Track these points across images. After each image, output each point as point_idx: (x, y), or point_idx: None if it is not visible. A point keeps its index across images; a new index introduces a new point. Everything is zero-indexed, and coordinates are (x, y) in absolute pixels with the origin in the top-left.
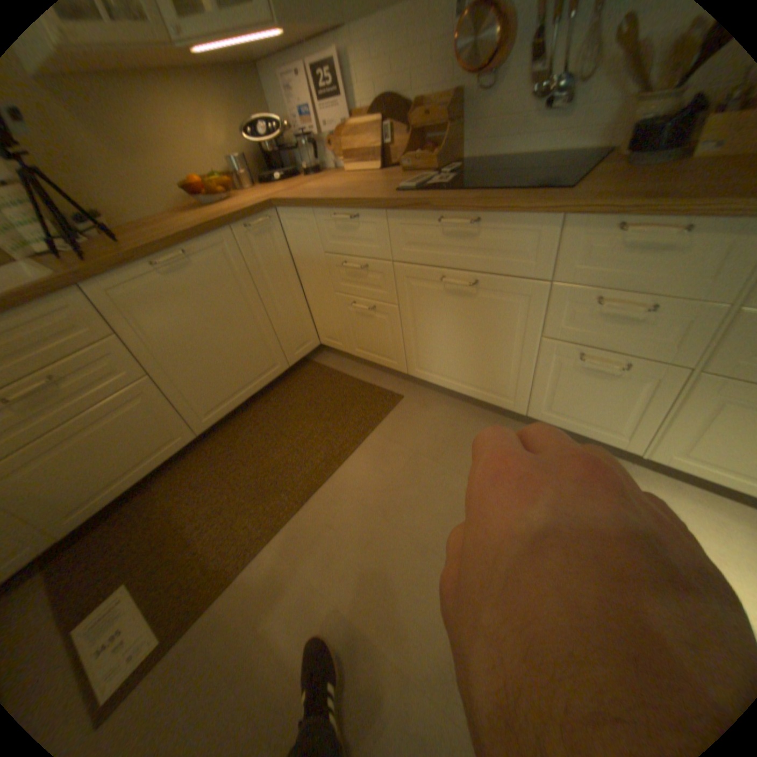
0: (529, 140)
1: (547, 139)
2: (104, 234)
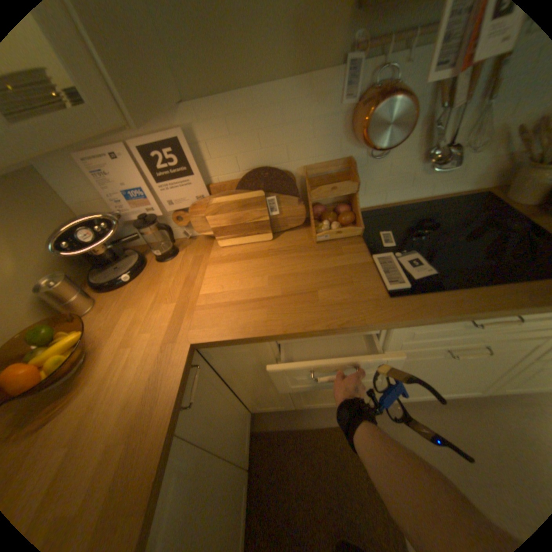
0: (414, 191)
1: (430, 188)
2: None
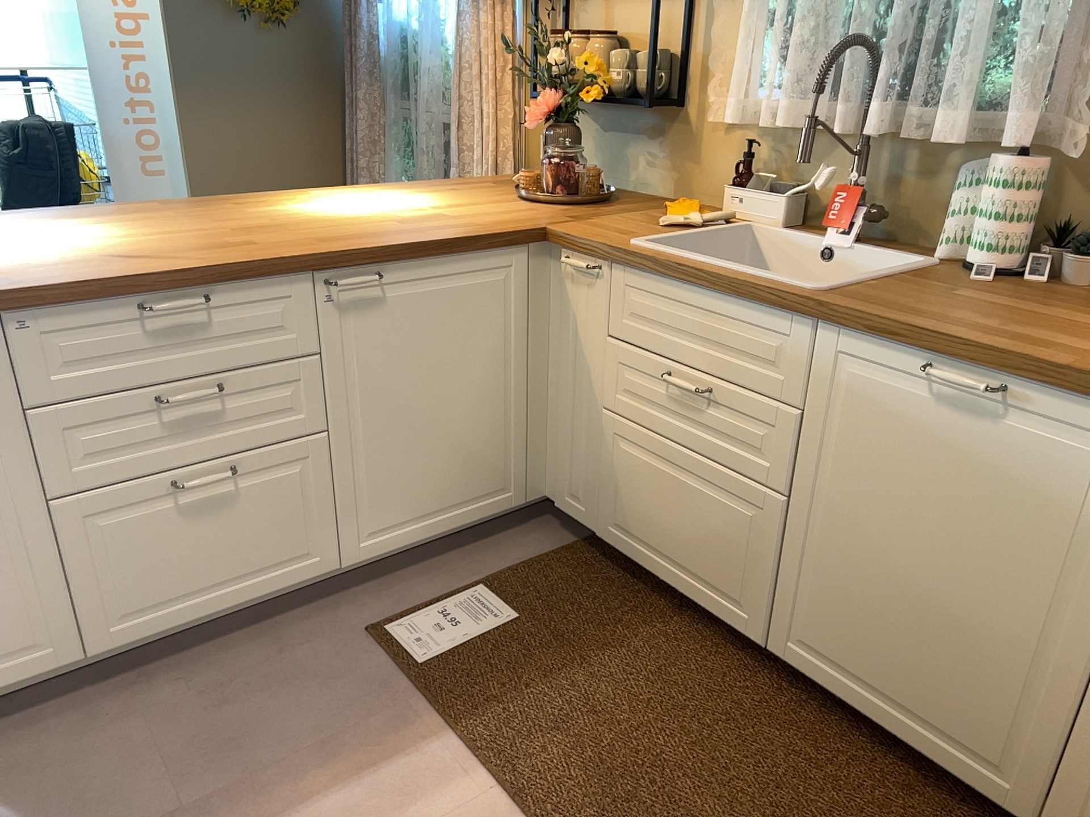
0: None
1: None
2: (1082, 292)
